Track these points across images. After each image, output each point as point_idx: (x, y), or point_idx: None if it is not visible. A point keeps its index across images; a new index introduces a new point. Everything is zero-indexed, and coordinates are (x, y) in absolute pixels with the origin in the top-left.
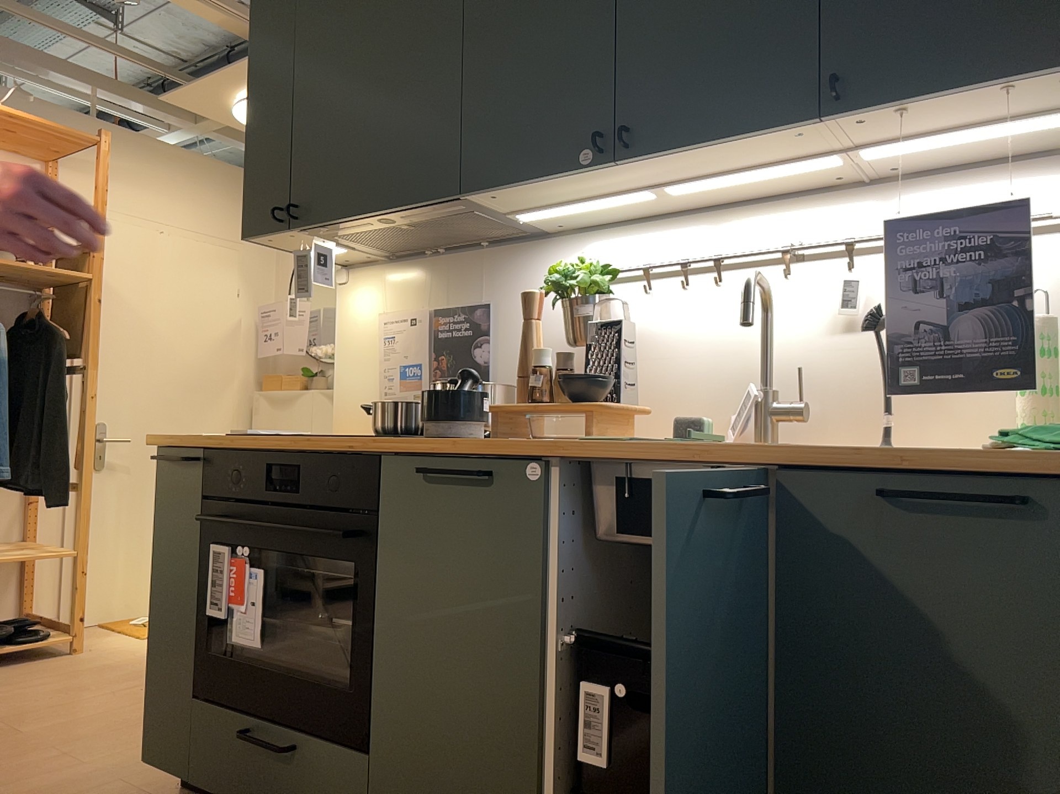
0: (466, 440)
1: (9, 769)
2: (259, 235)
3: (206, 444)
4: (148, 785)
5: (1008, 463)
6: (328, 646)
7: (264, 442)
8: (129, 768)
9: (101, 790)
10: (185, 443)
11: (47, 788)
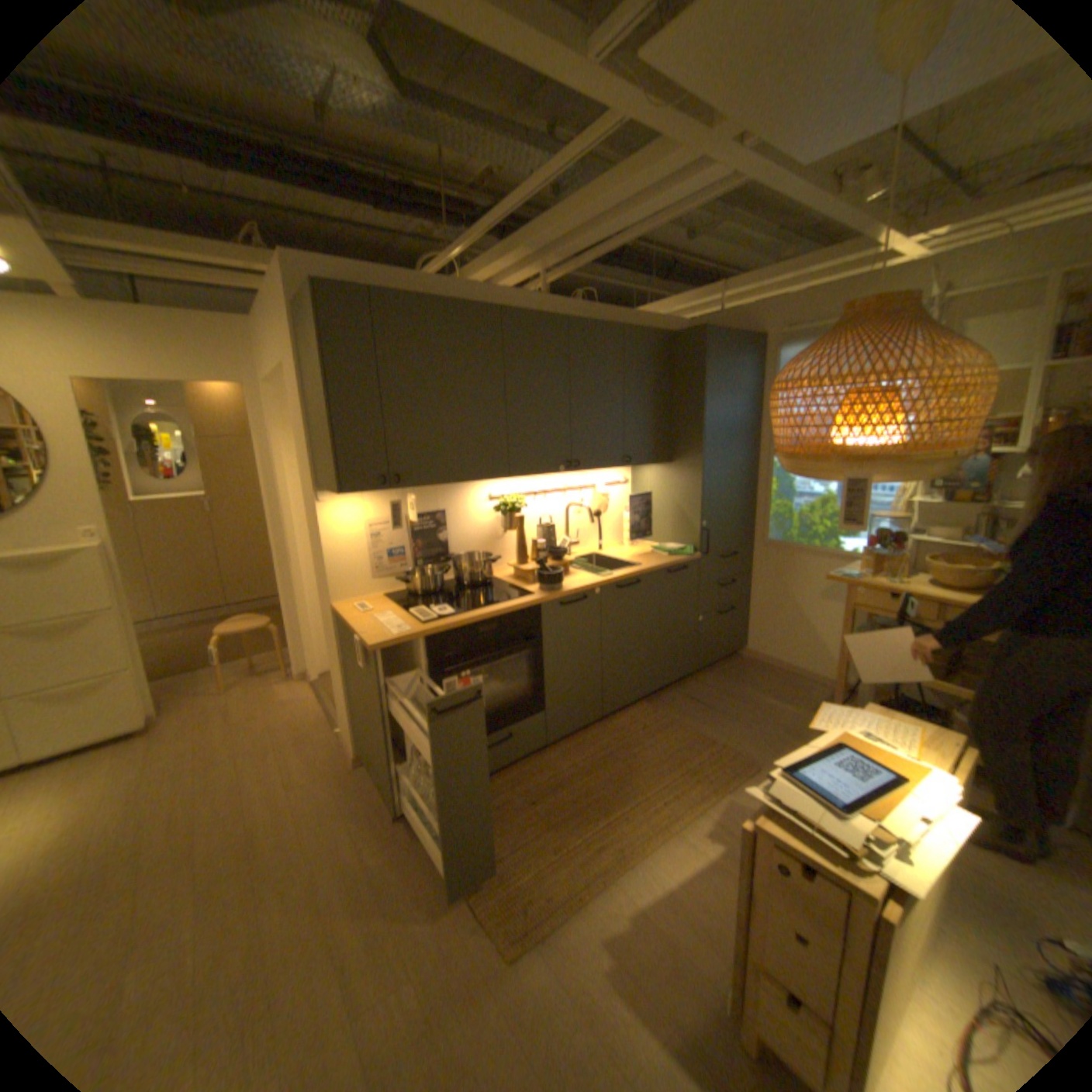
0: (562, 587)
1: (279, 925)
2: (354, 492)
3: (424, 633)
4: (374, 839)
5: (683, 561)
6: (507, 689)
7: (467, 619)
8: (338, 852)
9: (364, 861)
10: (412, 639)
11: (339, 891)
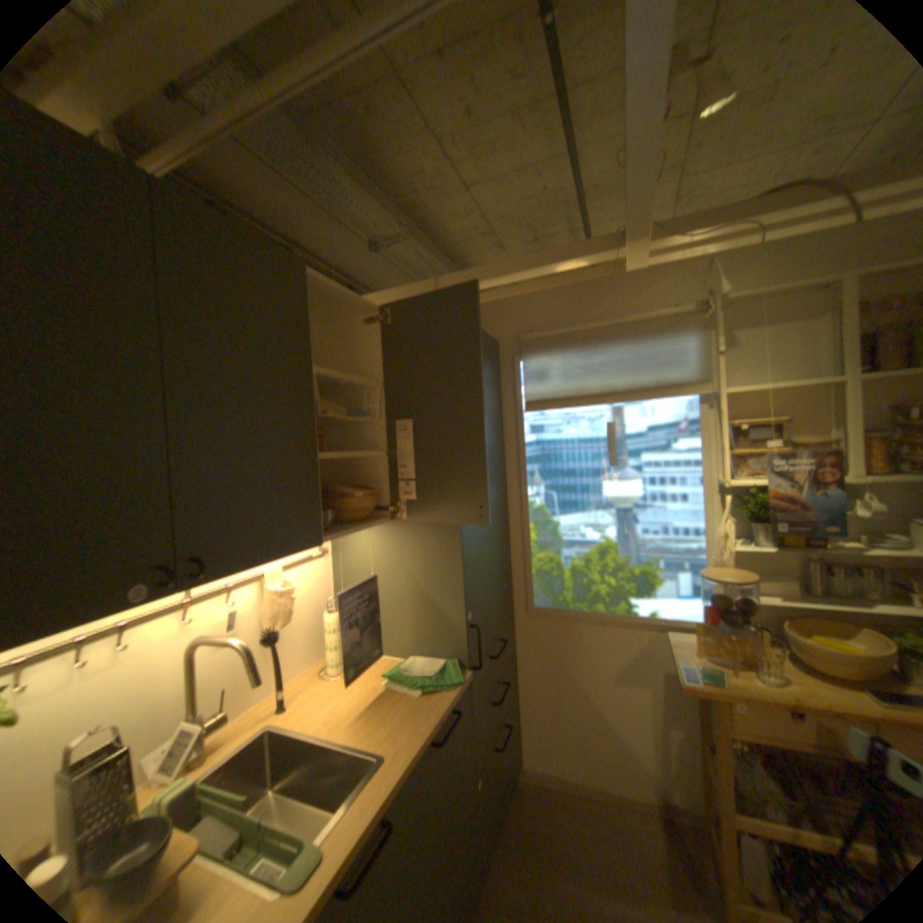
0: None
1: None
2: None
3: None
4: None
5: (455, 703)
6: None
7: None
8: None
9: None
10: None
11: None
